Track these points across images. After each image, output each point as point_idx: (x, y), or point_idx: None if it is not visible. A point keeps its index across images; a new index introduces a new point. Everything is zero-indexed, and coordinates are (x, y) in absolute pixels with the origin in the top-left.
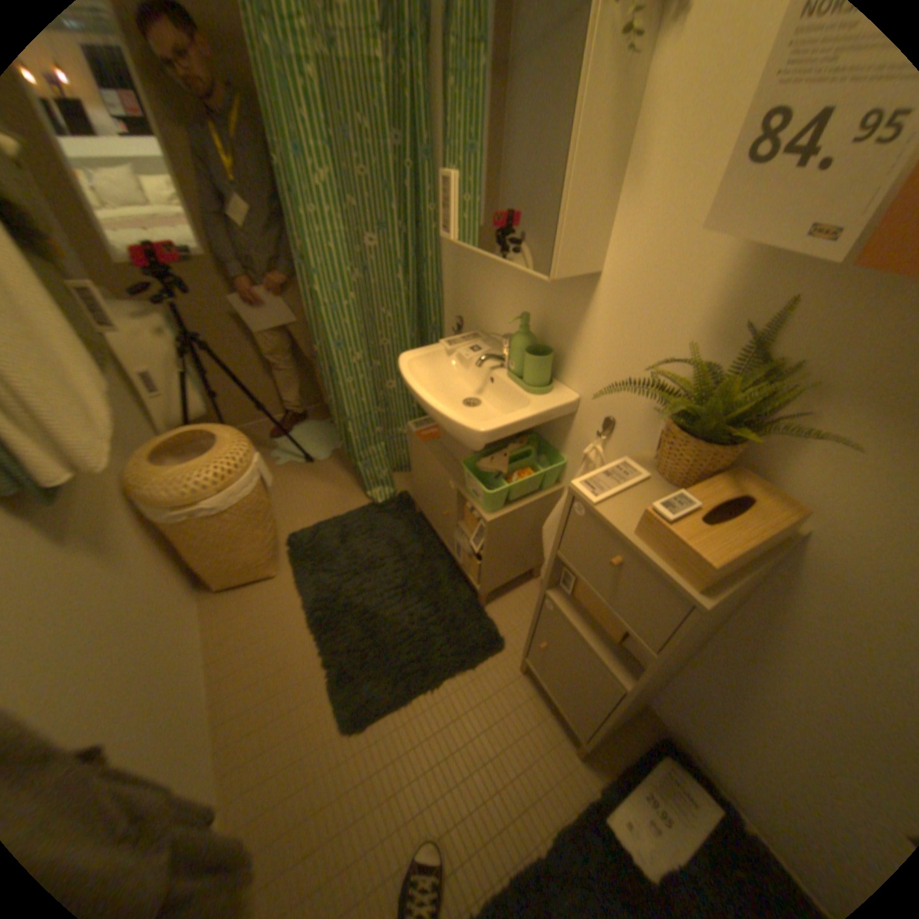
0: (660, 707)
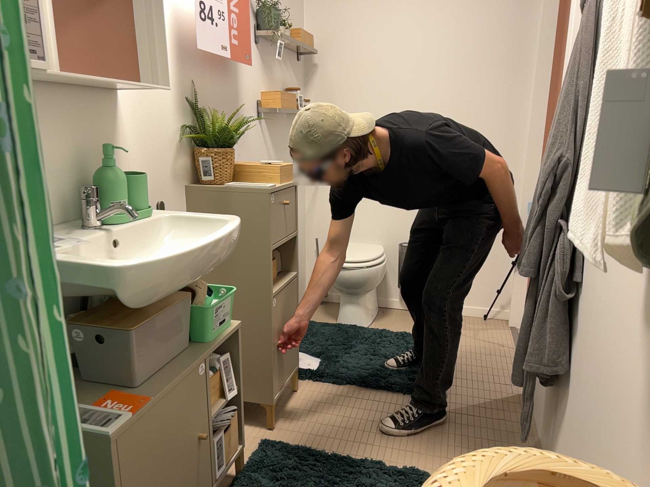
0: None
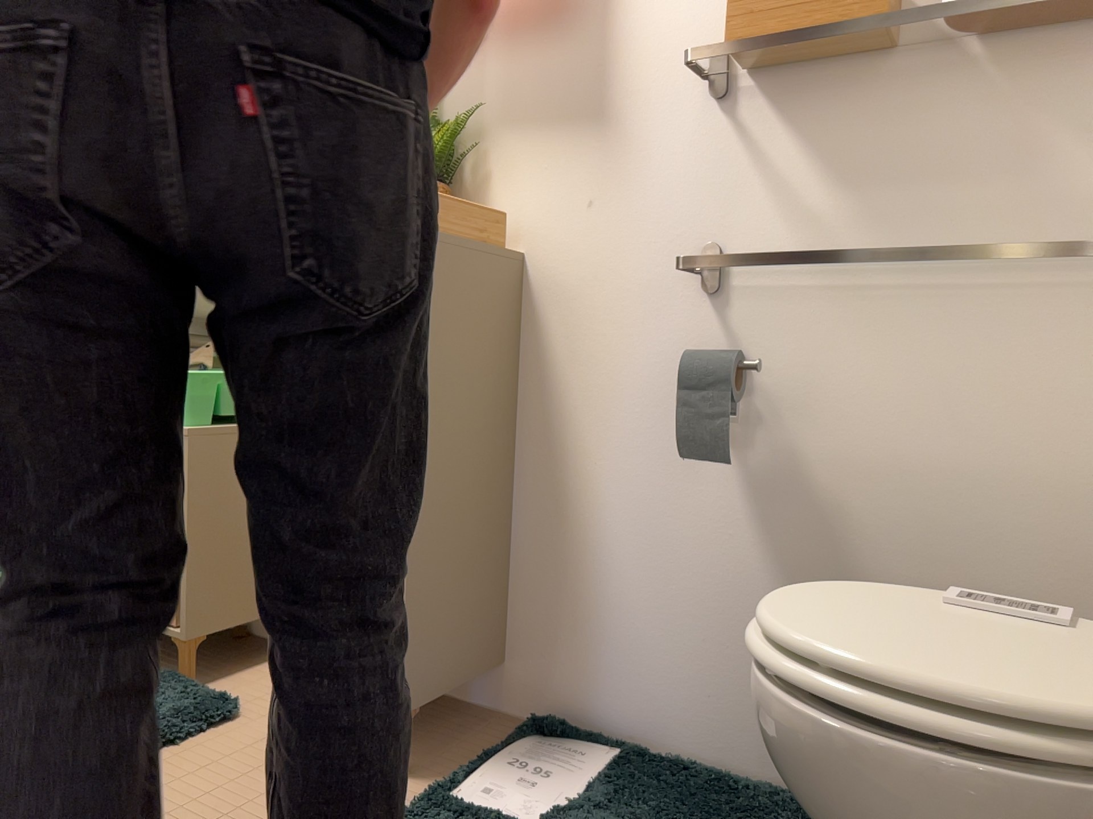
0: (510, 695)
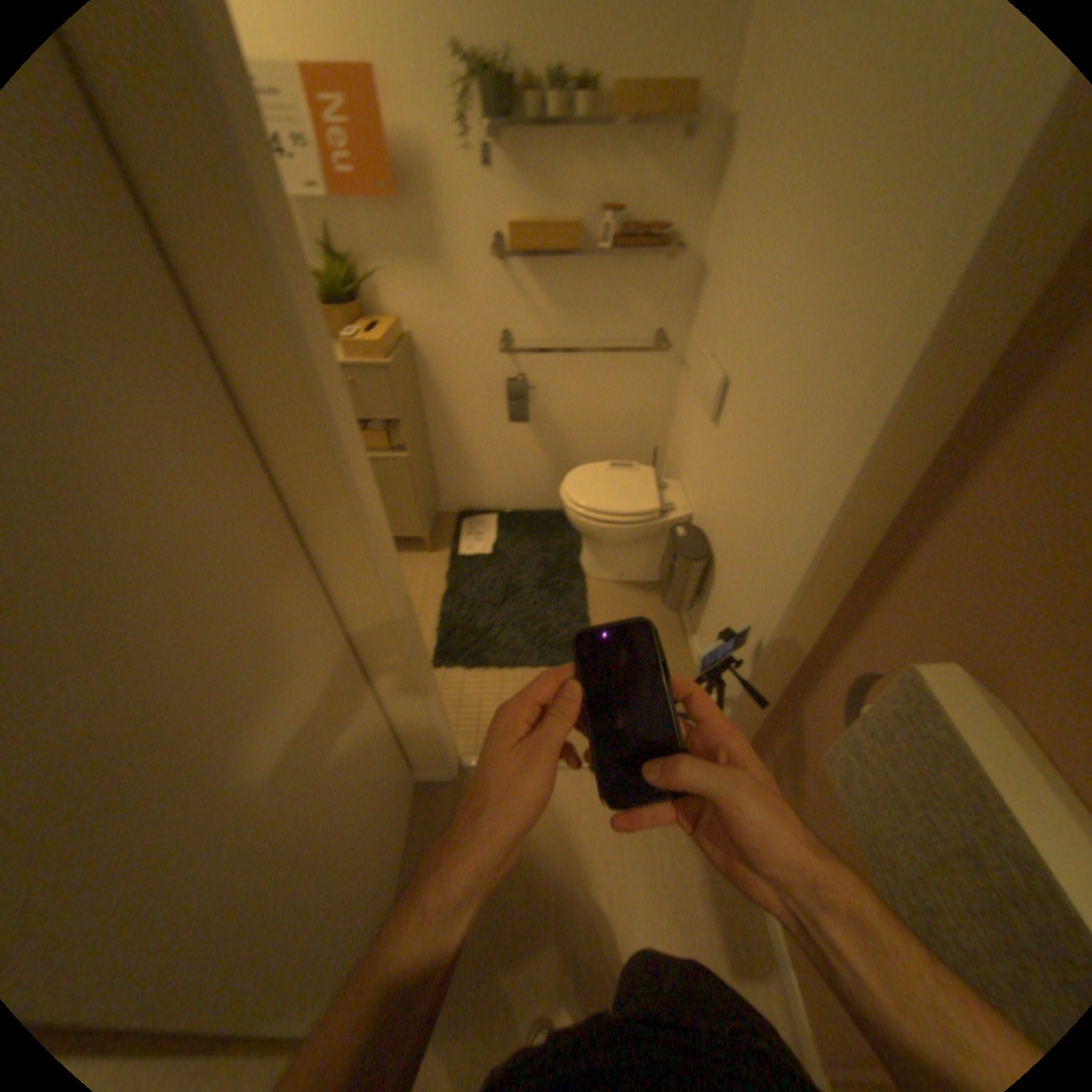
0: (444, 508)
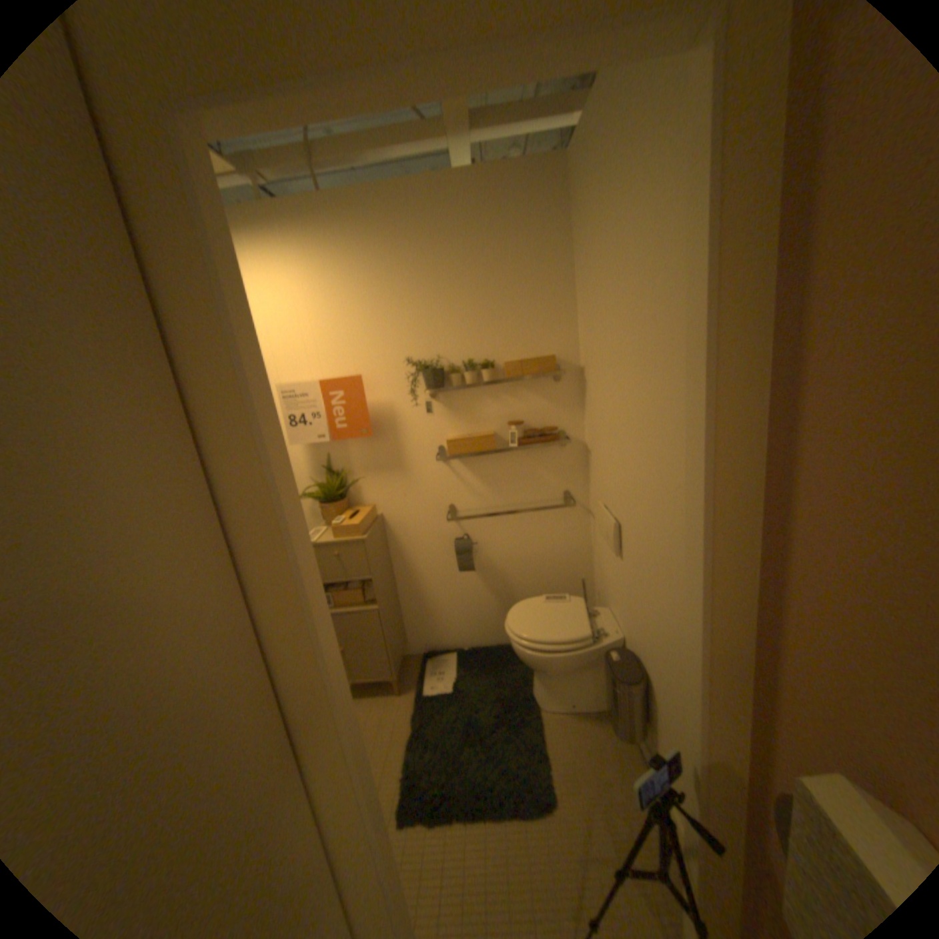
0: (411, 649)
